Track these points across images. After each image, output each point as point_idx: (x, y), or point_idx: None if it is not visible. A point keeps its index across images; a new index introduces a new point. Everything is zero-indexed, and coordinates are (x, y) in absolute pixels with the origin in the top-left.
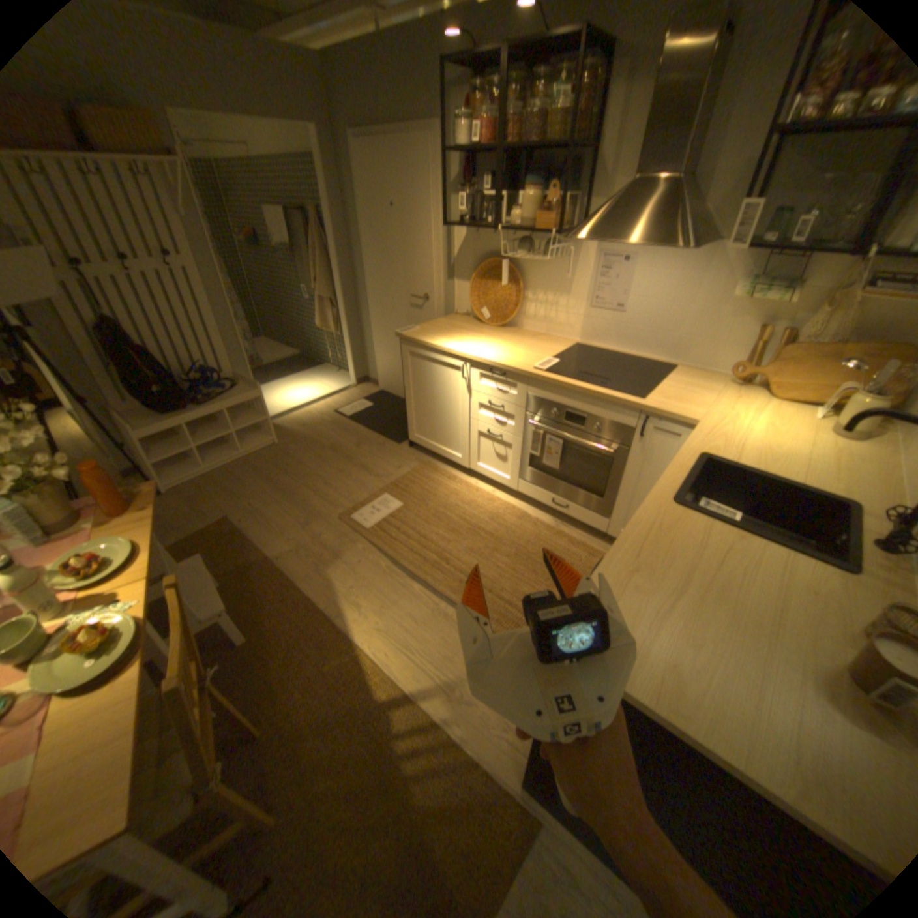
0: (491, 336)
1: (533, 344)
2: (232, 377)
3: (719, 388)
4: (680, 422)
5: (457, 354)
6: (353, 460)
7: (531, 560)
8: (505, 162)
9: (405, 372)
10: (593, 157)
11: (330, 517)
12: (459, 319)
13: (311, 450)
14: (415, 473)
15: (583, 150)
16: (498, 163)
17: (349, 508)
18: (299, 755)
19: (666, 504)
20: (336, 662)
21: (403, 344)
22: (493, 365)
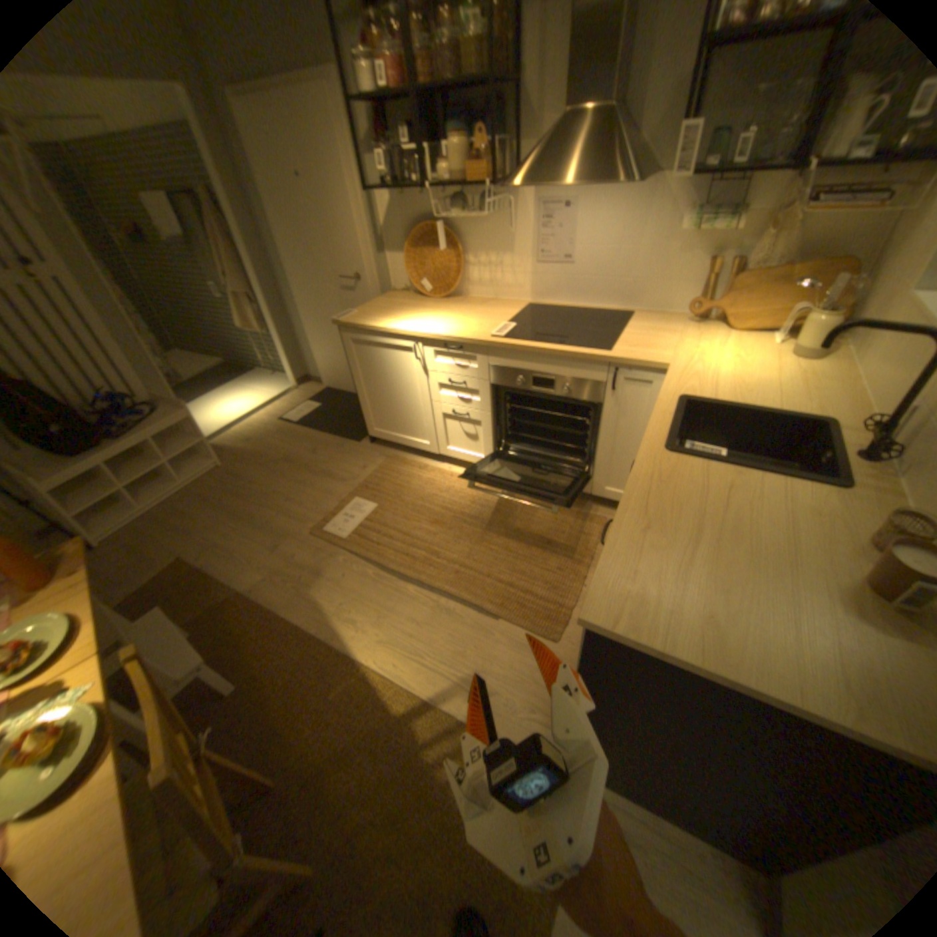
0: (439, 310)
1: (485, 311)
2: (150, 400)
3: (679, 329)
4: (650, 369)
5: (406, 334)
6: (312, 469)
7: (523, 537)
8: (419, 110)
9: (351, 363)
10: (516, 94)
11: (301, 534)
12: (399, 296)
13: (263, 466)
14: (384, 470)
15: (504, 87)
16: (412, 112)
17: (320, 520)
18: (323, 794)
19: (660, 454)
20: (342, 687)
21: (343, 332)
22: (448, 340)
